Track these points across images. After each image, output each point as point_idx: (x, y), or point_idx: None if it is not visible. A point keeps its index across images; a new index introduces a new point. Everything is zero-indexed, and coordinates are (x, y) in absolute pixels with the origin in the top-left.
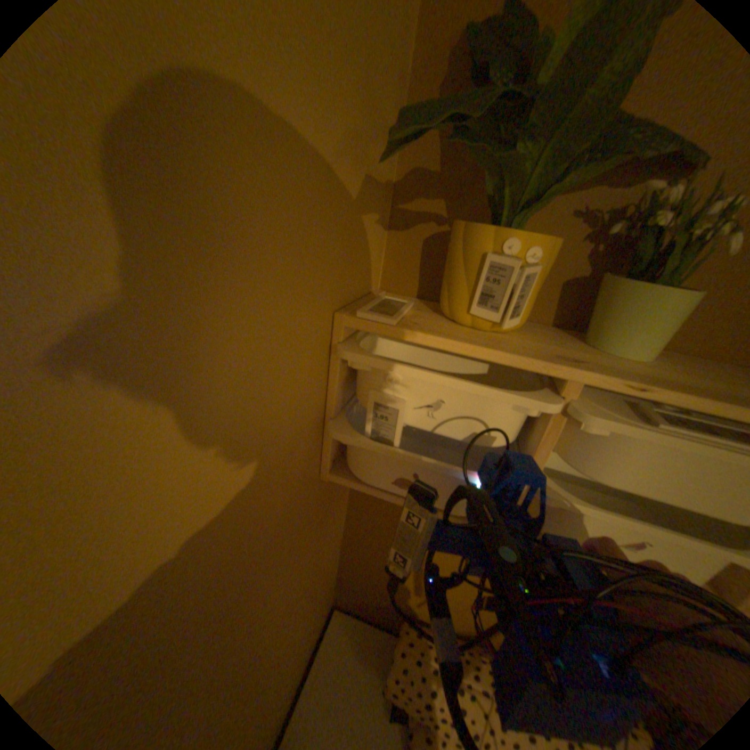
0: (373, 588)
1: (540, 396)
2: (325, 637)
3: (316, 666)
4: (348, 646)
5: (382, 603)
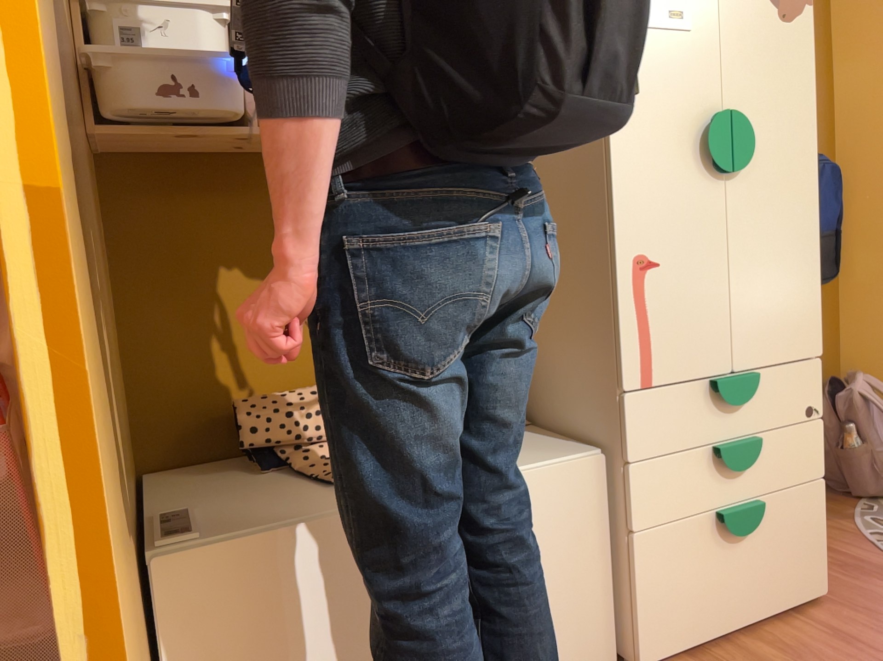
0: (180, 404)
1: (222, 4)
2: (142, 484)
3: (145, 493)
4: (178, 476)
5: (199, 421)
